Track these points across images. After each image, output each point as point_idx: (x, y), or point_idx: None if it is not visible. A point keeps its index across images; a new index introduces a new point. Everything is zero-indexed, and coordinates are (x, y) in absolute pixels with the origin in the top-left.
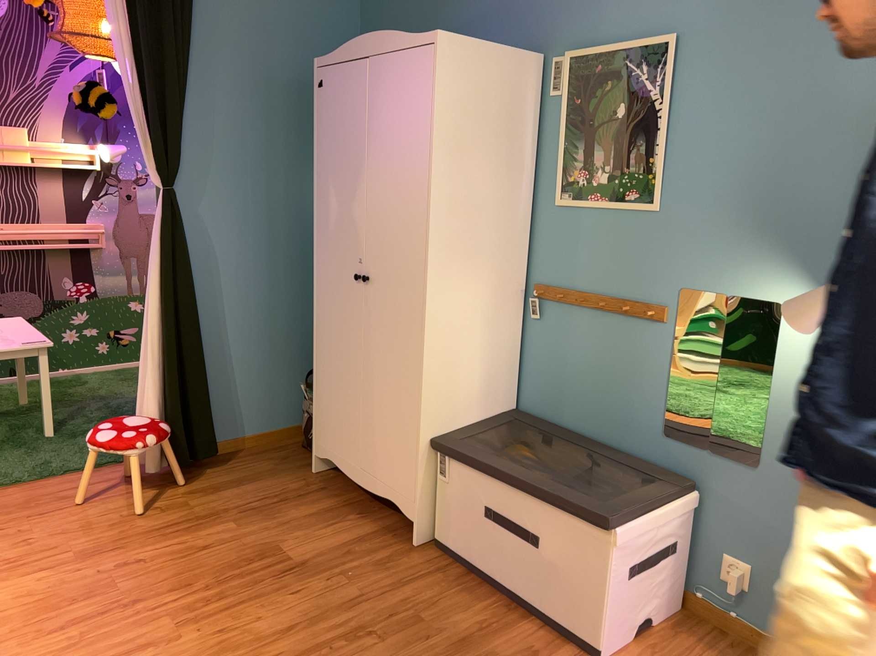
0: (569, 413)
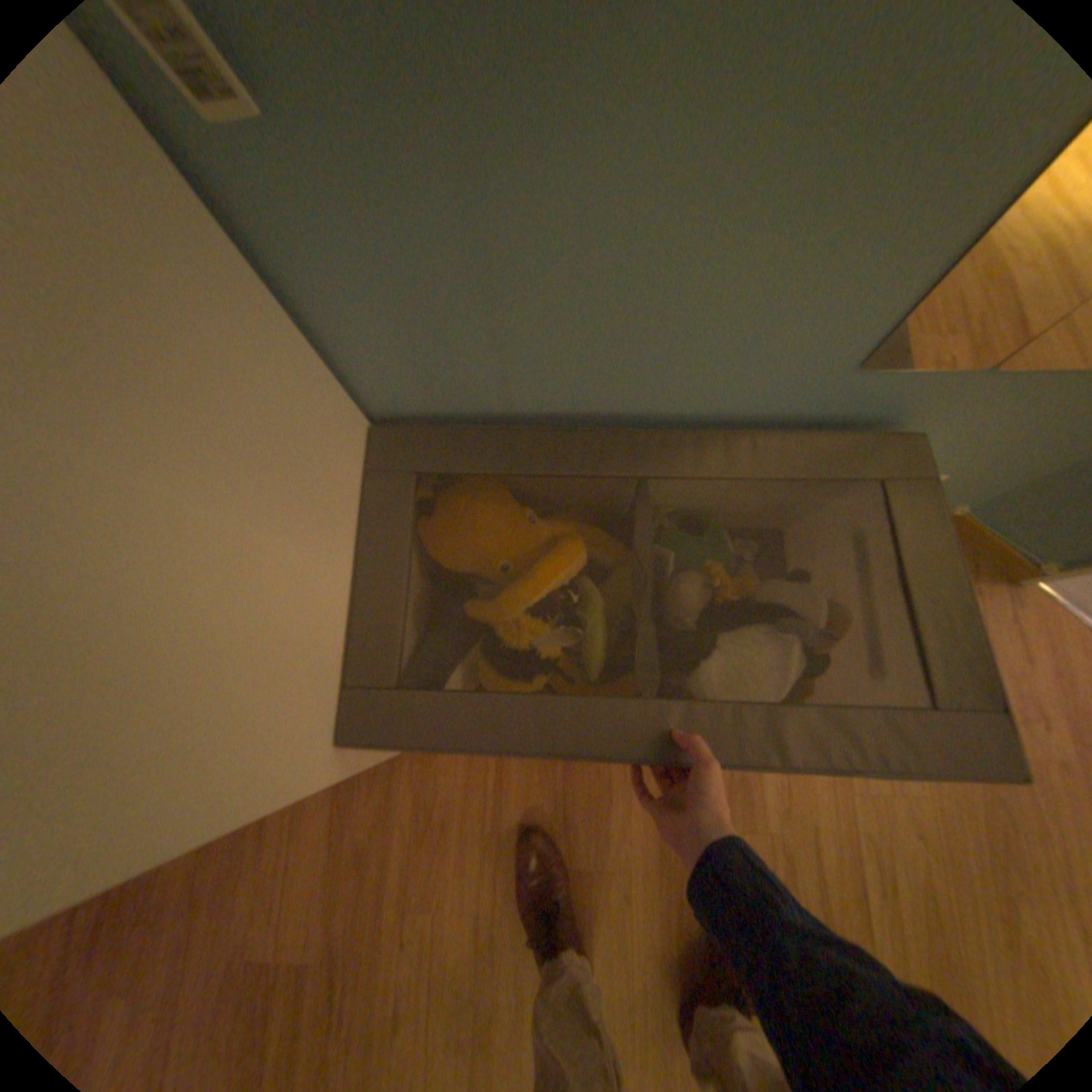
0: (539, 385)
